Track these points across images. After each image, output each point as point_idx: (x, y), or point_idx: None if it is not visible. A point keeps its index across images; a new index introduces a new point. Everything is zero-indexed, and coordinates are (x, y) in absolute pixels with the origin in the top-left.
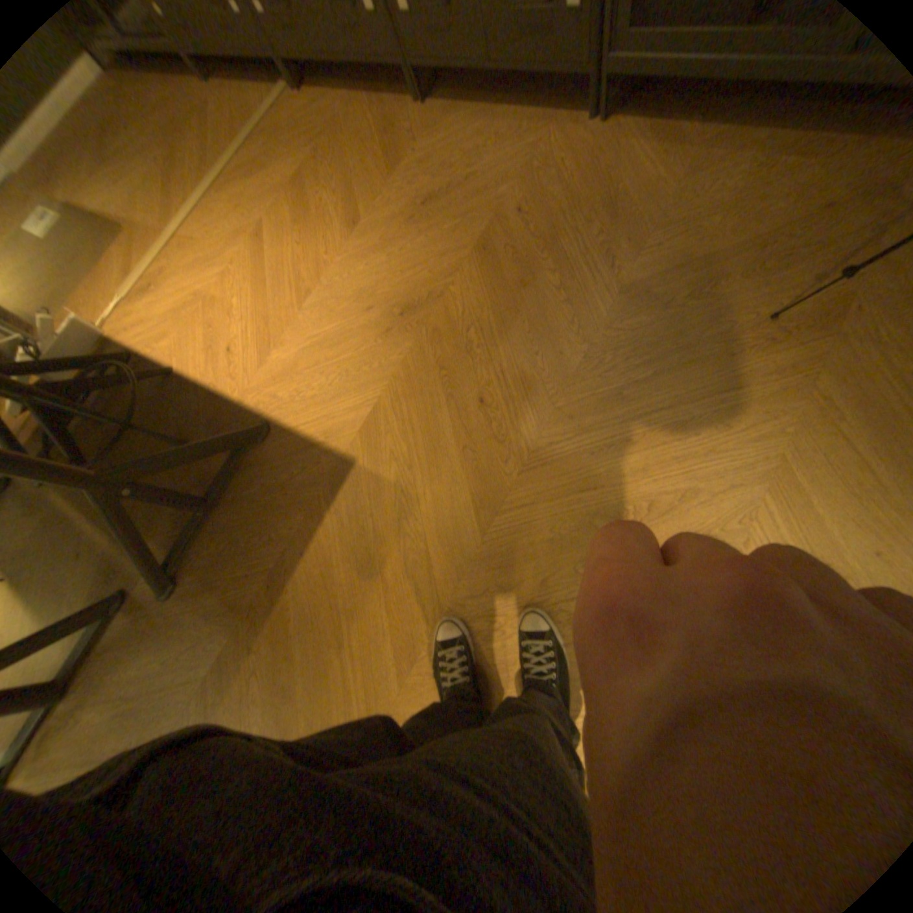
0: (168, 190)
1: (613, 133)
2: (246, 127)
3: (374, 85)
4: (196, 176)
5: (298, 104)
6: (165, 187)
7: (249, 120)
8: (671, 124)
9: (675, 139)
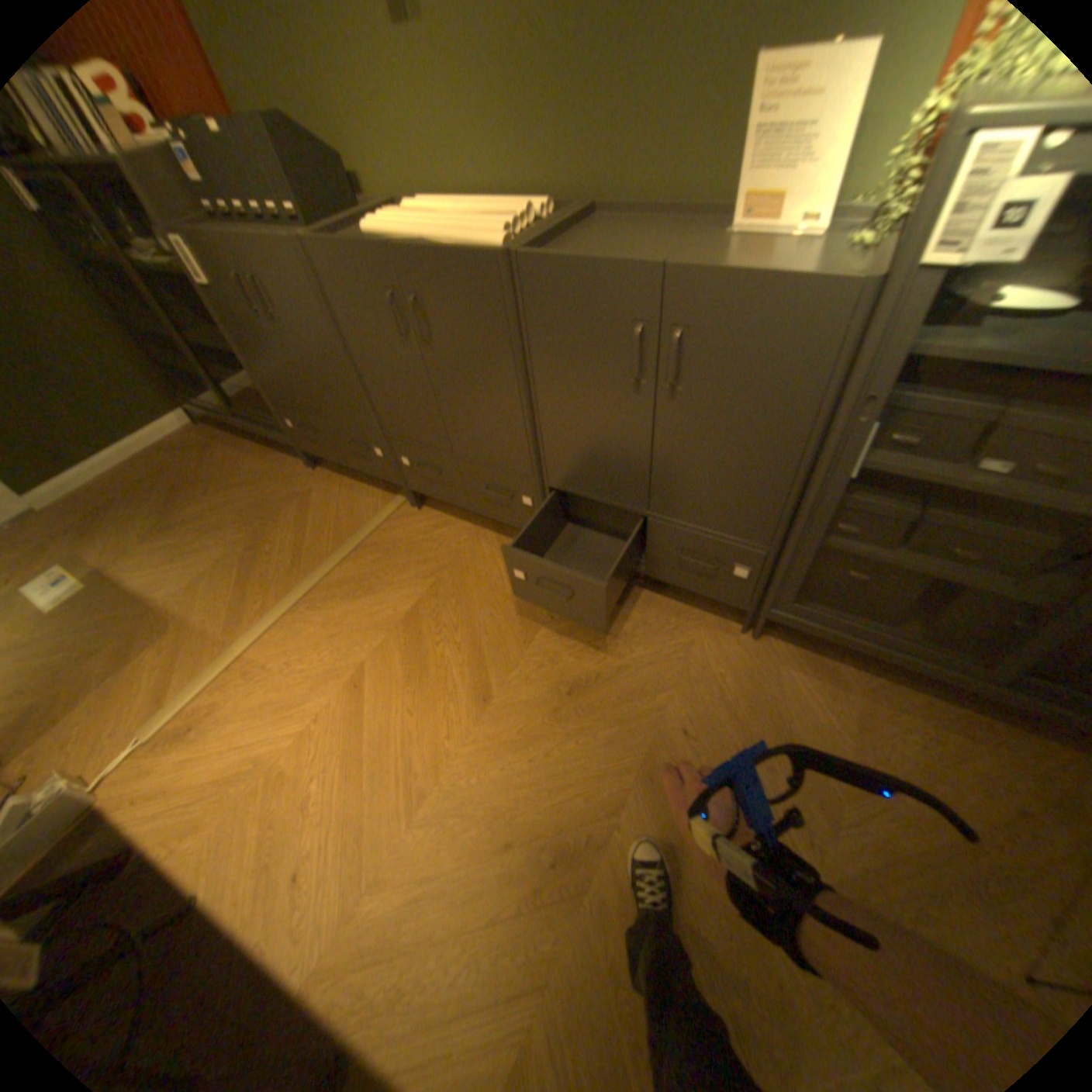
0: (243, 589)
1: (766, 656)
2: (355, 537)
3: (503, 527)
4: (284, 580)
5: (417, 524)
6: (239, 583)
7: (360, 528)
8: (823, 662)
9: (831, 681)
